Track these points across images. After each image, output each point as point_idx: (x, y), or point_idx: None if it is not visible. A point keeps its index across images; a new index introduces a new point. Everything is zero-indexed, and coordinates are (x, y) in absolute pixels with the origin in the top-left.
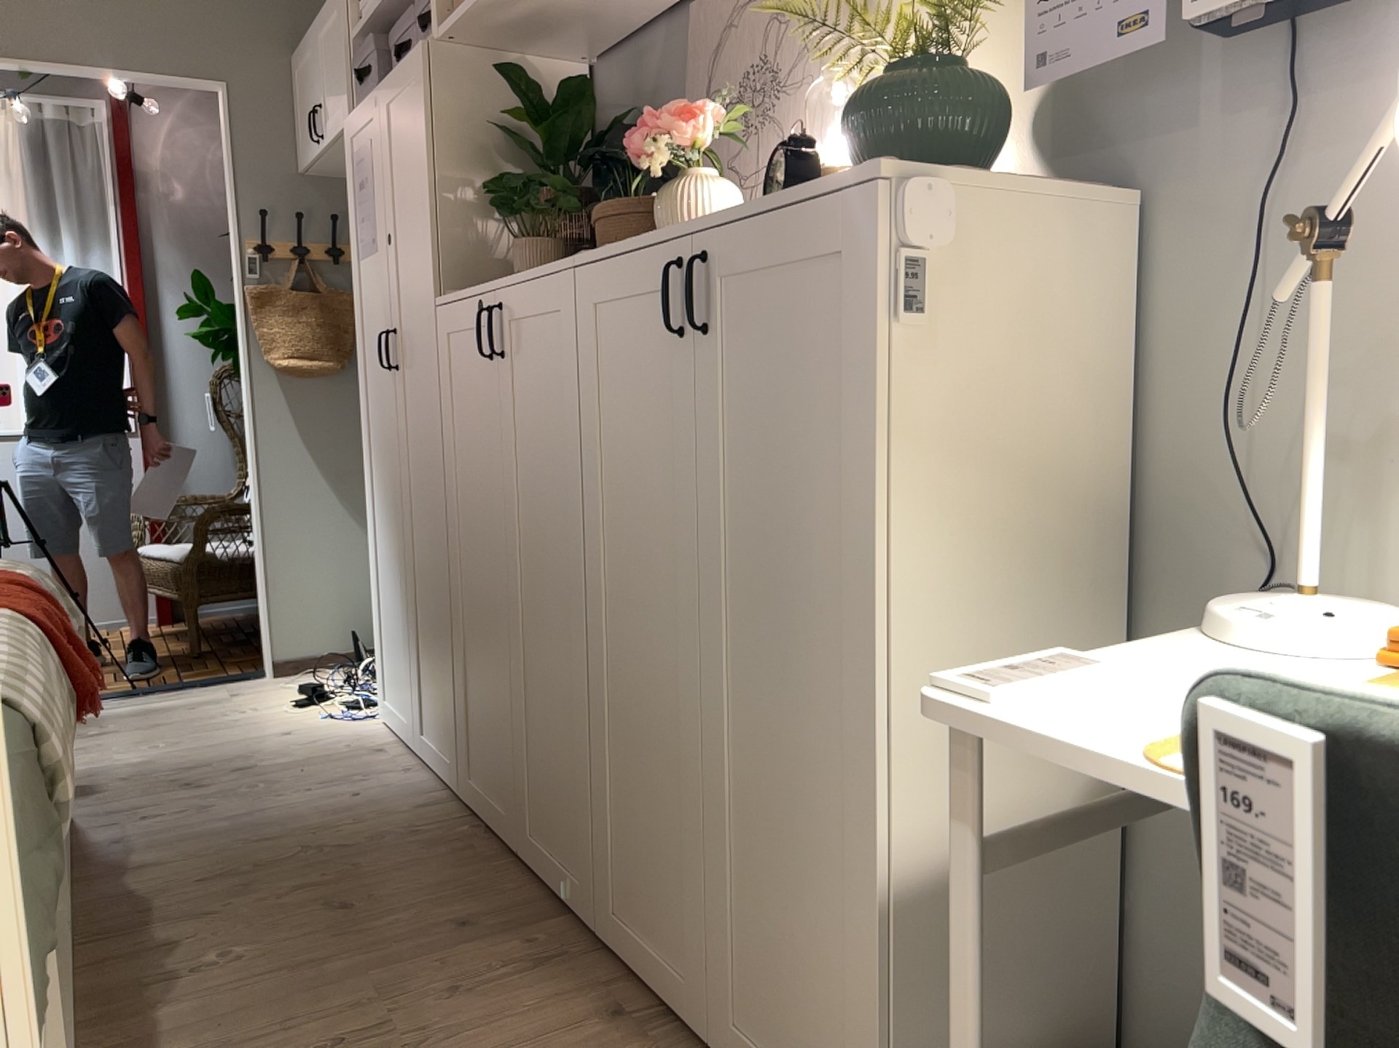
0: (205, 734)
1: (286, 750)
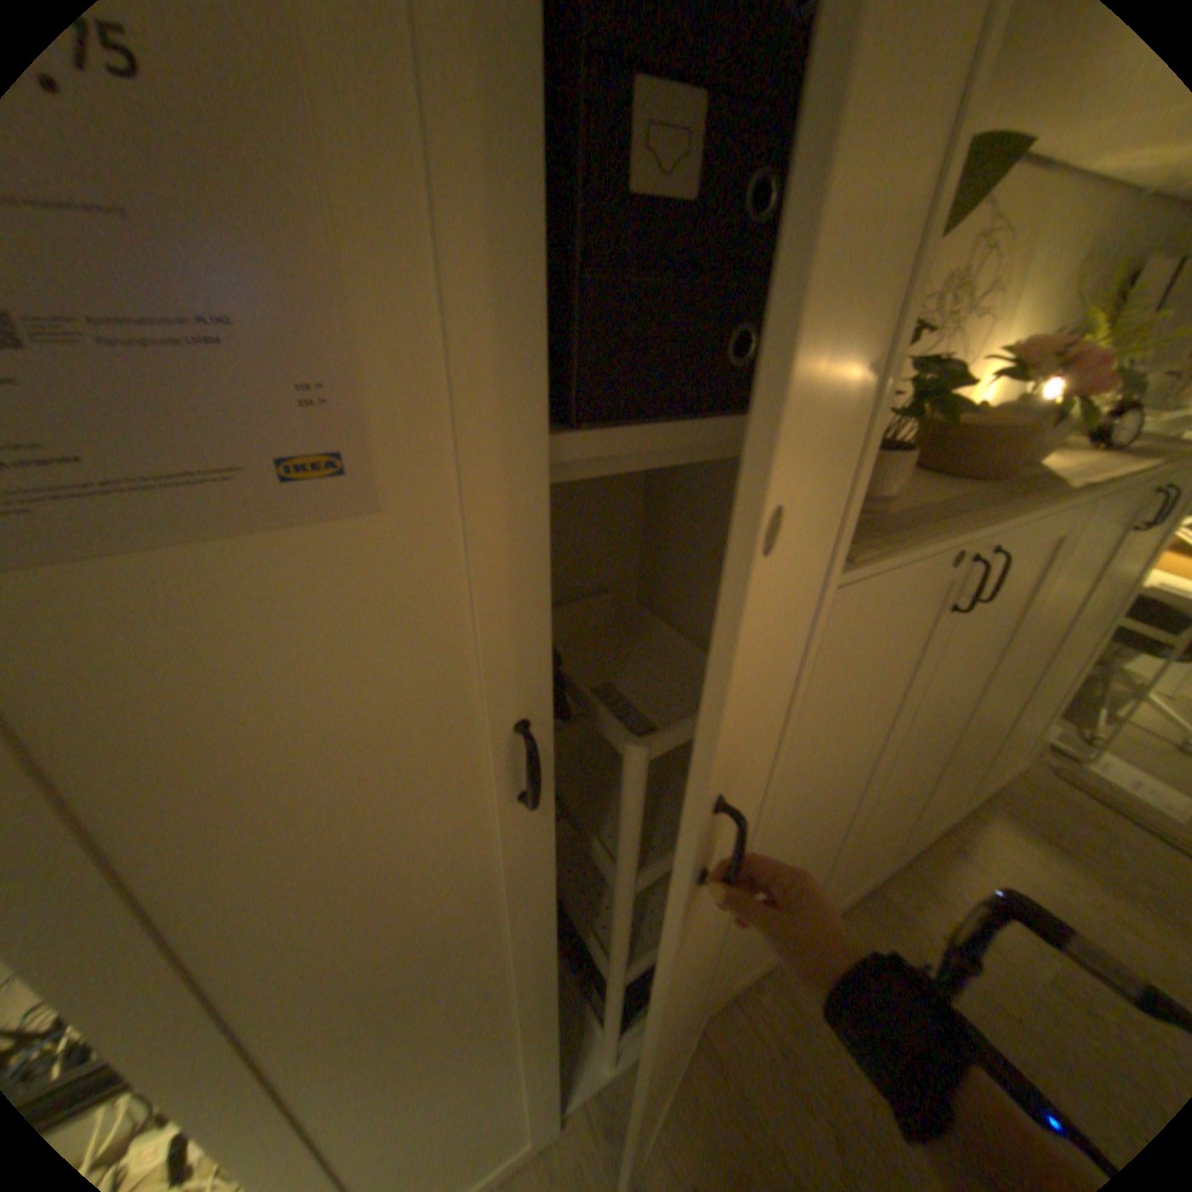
0: None
1: None
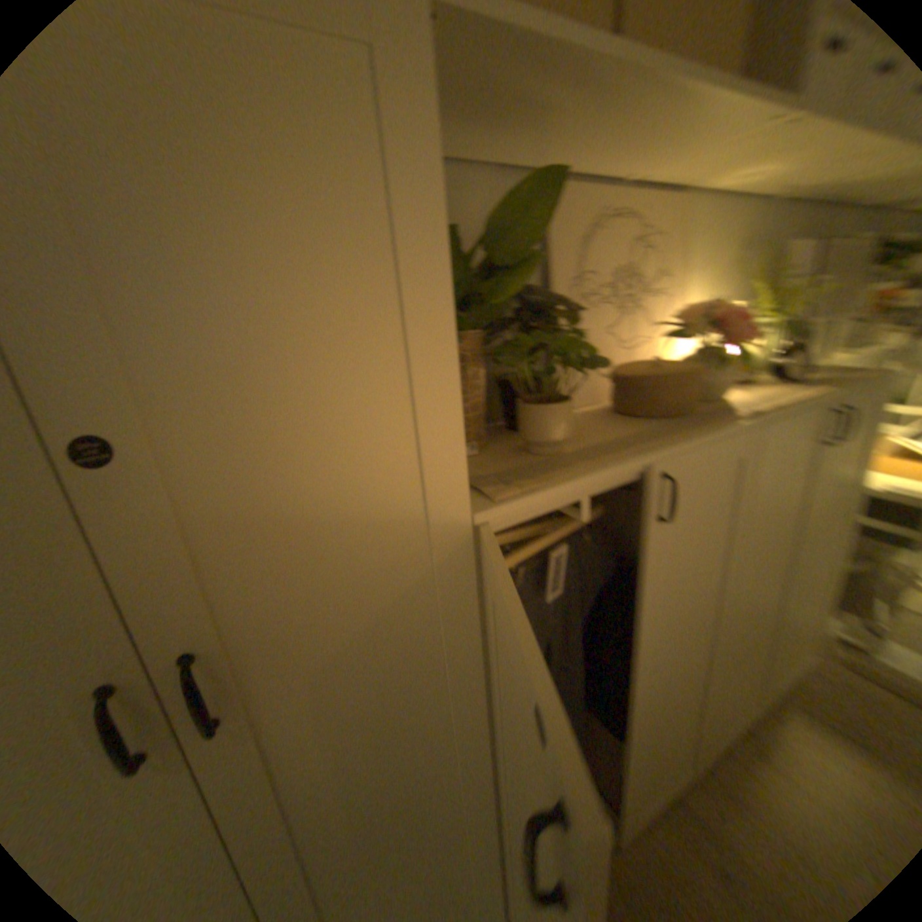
0: None
1: None
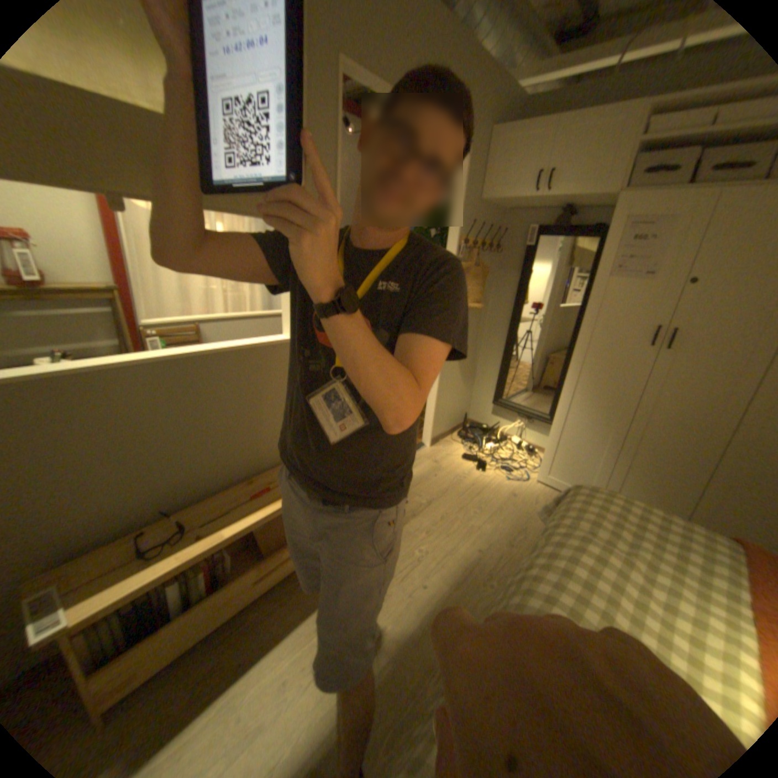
0: (480, 498)
1: (536, 508)
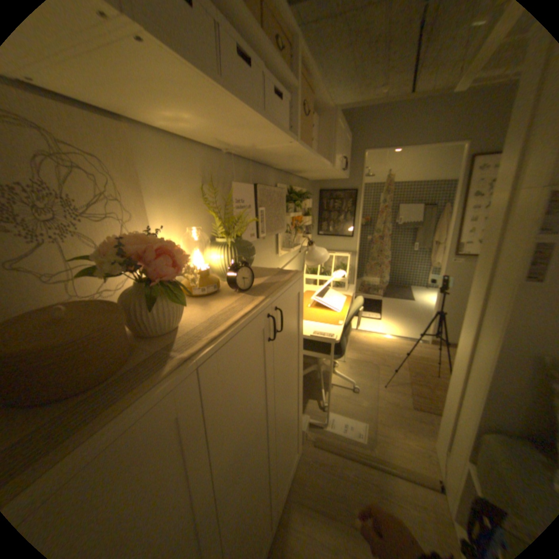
0: None
1: None
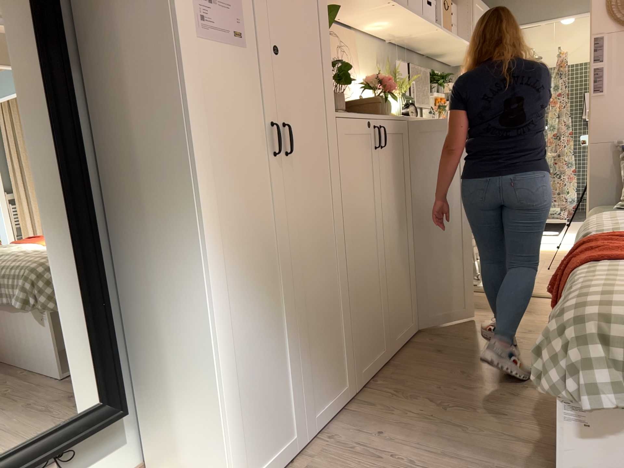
0: None
1: None
